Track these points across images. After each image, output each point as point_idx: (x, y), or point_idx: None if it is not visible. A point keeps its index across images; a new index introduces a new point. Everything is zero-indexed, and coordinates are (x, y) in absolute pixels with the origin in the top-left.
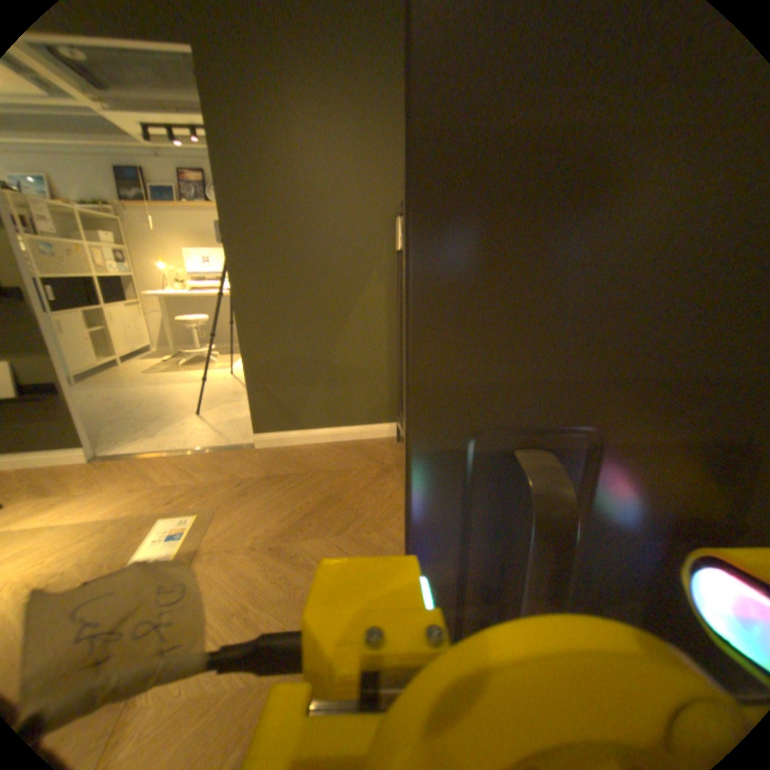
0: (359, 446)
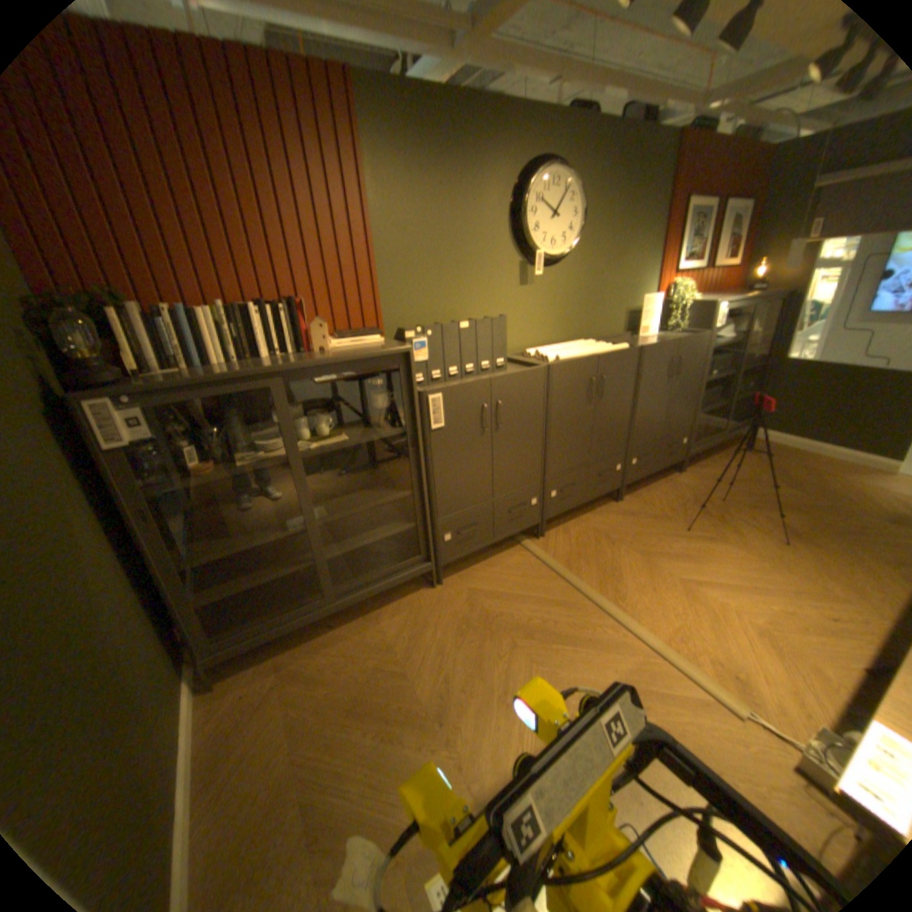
0: (219, 738)
